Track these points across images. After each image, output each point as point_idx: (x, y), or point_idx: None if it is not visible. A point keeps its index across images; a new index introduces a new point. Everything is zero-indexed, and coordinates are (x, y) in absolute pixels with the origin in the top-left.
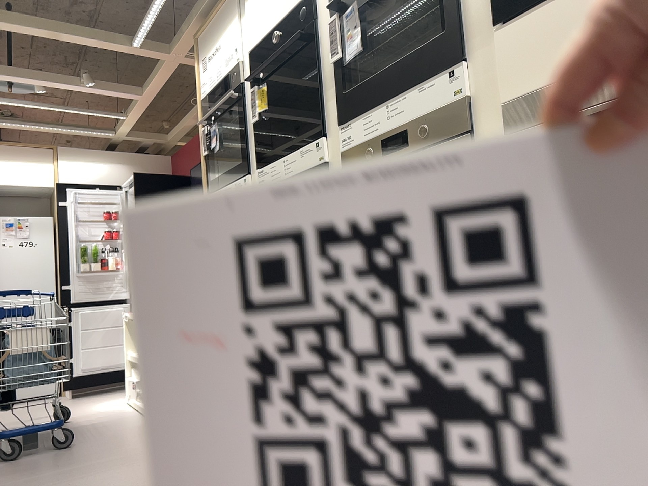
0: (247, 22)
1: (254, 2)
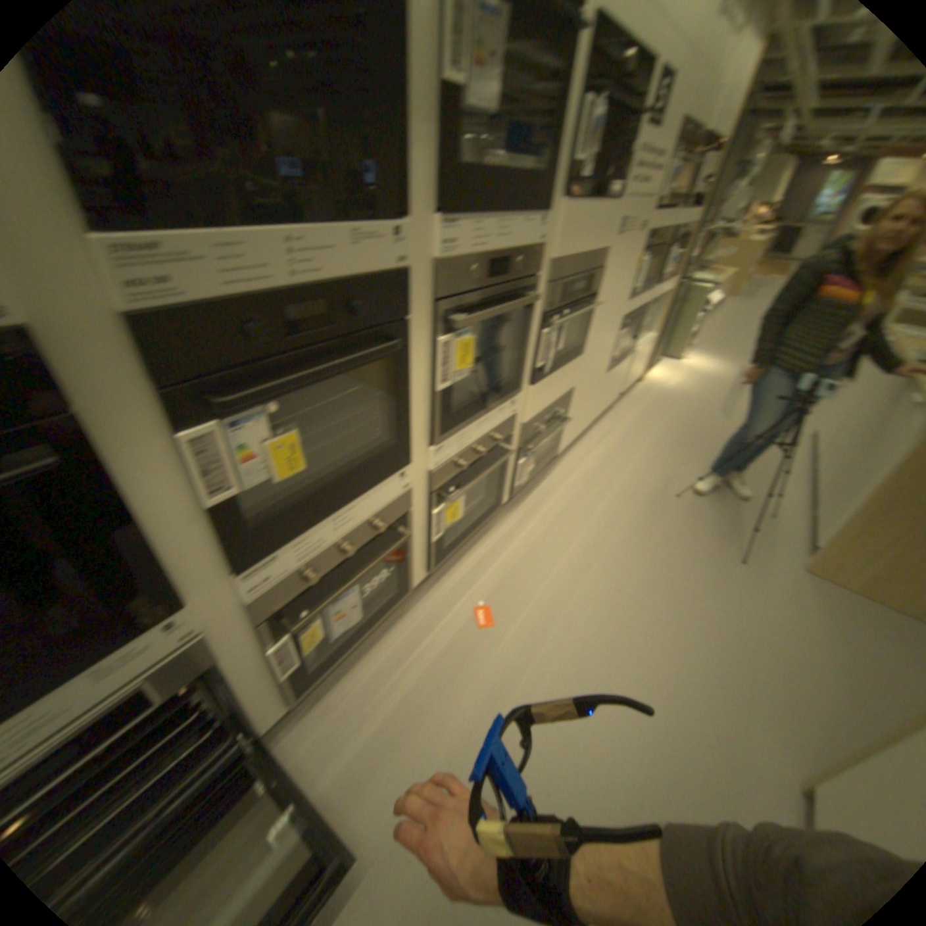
0: None
1: None
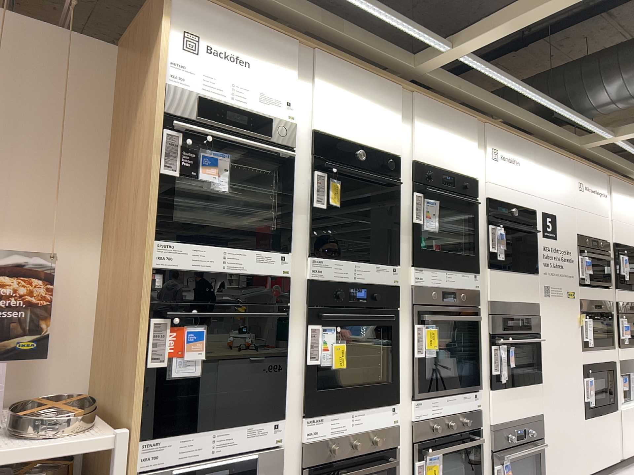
0: (318, 104)
1: (333, 100)
